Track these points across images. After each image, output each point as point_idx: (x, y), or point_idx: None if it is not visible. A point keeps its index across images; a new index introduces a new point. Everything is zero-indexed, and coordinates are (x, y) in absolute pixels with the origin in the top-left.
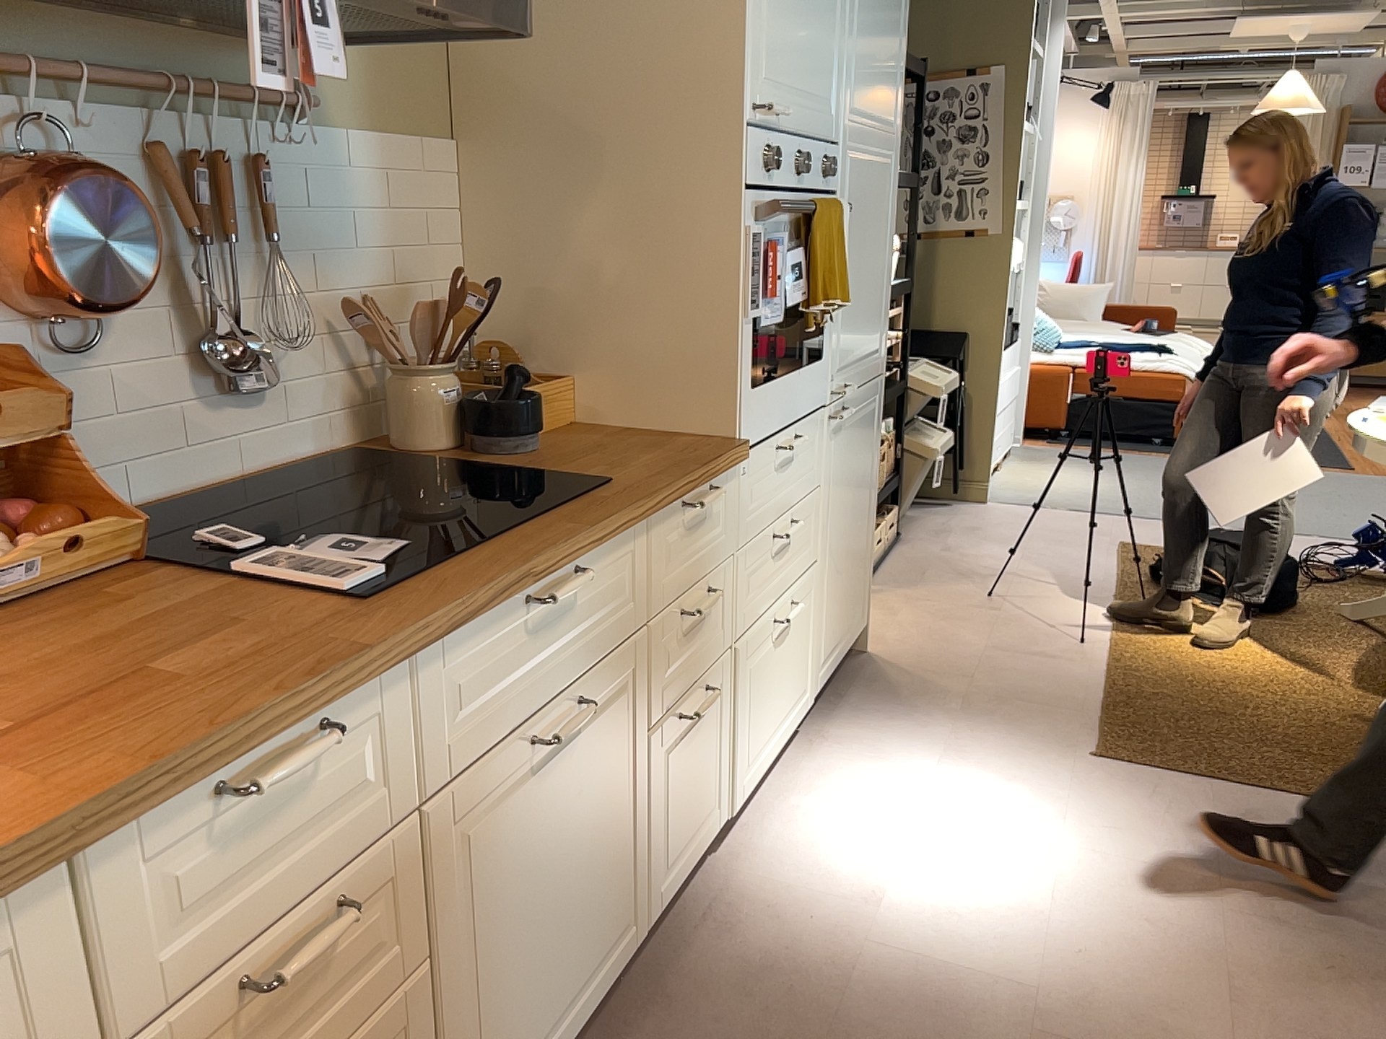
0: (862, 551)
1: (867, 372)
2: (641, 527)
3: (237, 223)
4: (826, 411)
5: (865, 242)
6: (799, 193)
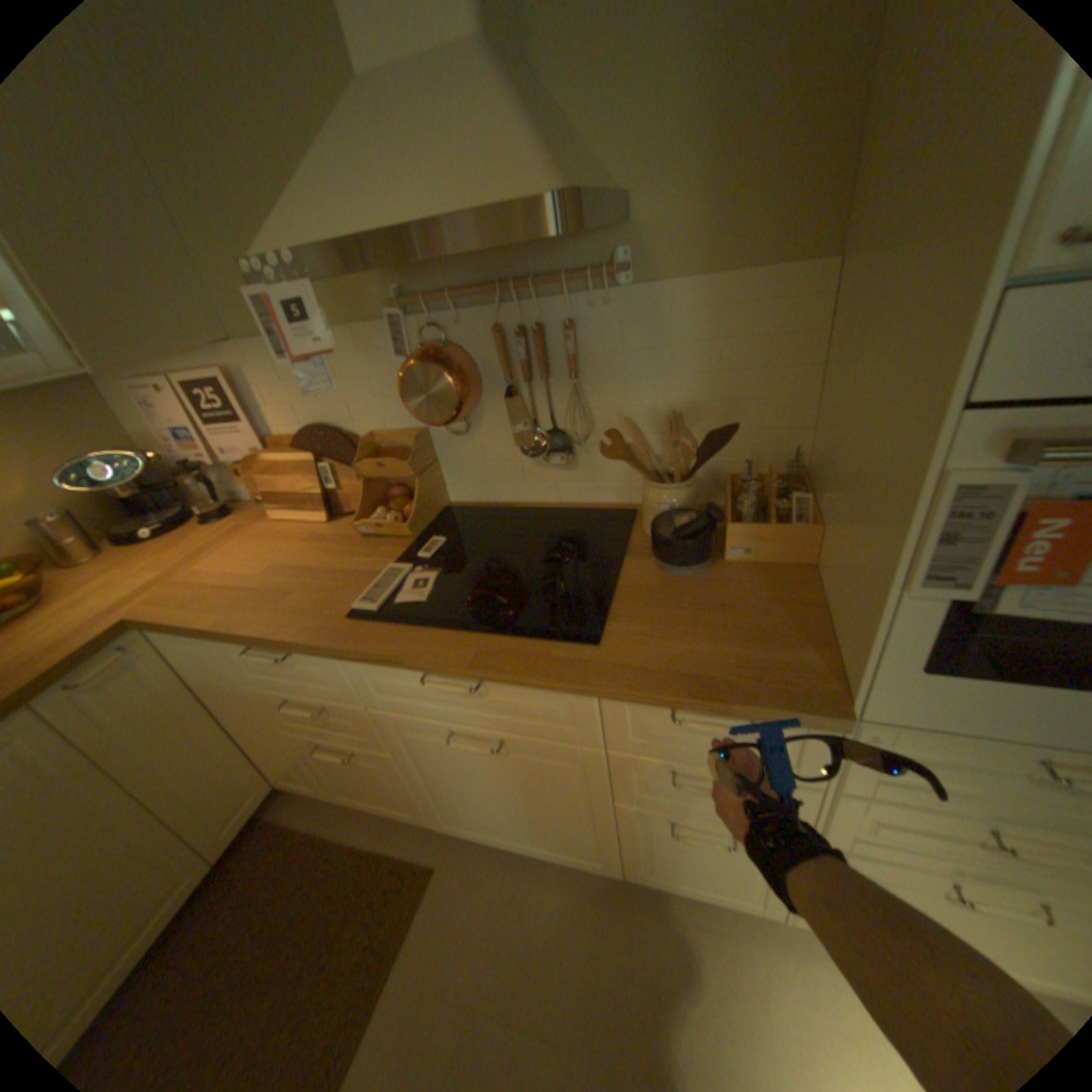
0: None
1: None
2: (578, 693)
3: (553, 364)
4: None
5: None
6: None
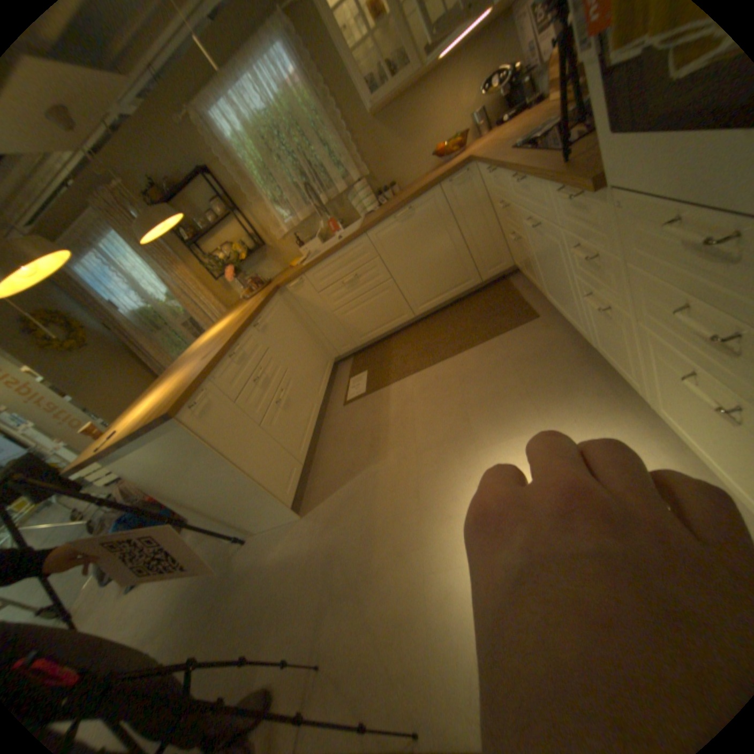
0: None
1: None
2: (544, 178)
3: None
4: None
5: None
6: None
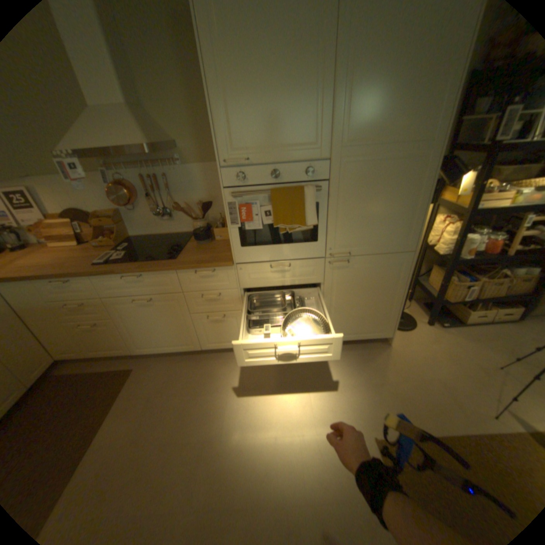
0: (380, 313)
1: (382, 250)
2: (170, 272)
3: (160, 187)
4: (326, 260)
5: (375, 197)
6: (276, 184)
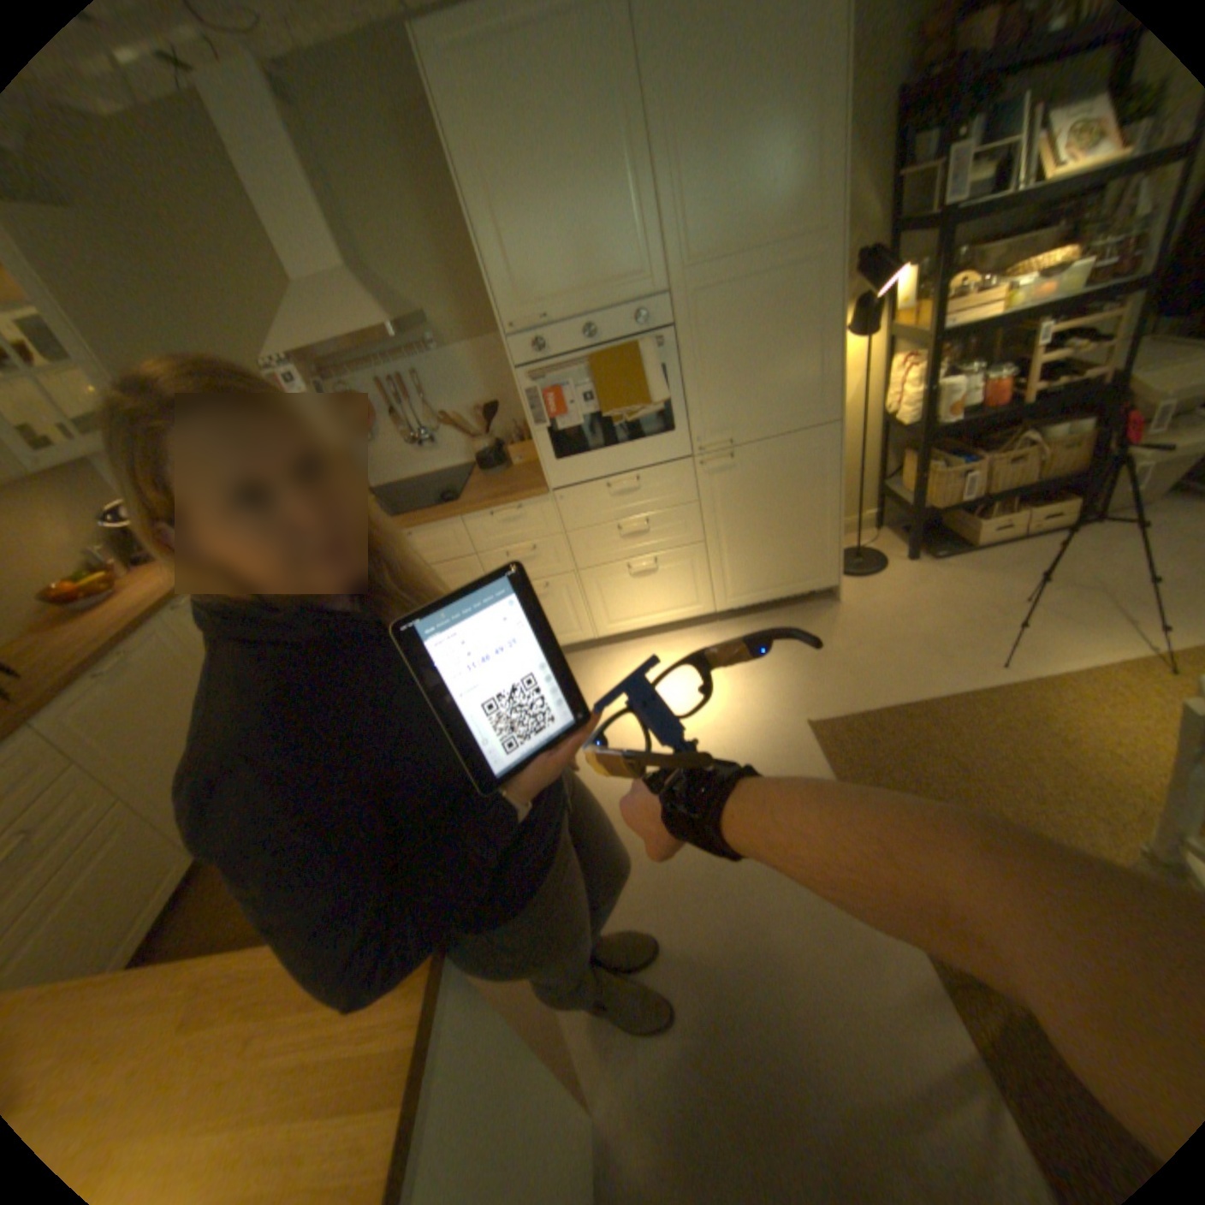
0: (806, 541)
1: (784, 427)
2: (452, 522)
3: (409, 394)
4: (694, 461)
5: (751, 339)
6: (593, 347)
